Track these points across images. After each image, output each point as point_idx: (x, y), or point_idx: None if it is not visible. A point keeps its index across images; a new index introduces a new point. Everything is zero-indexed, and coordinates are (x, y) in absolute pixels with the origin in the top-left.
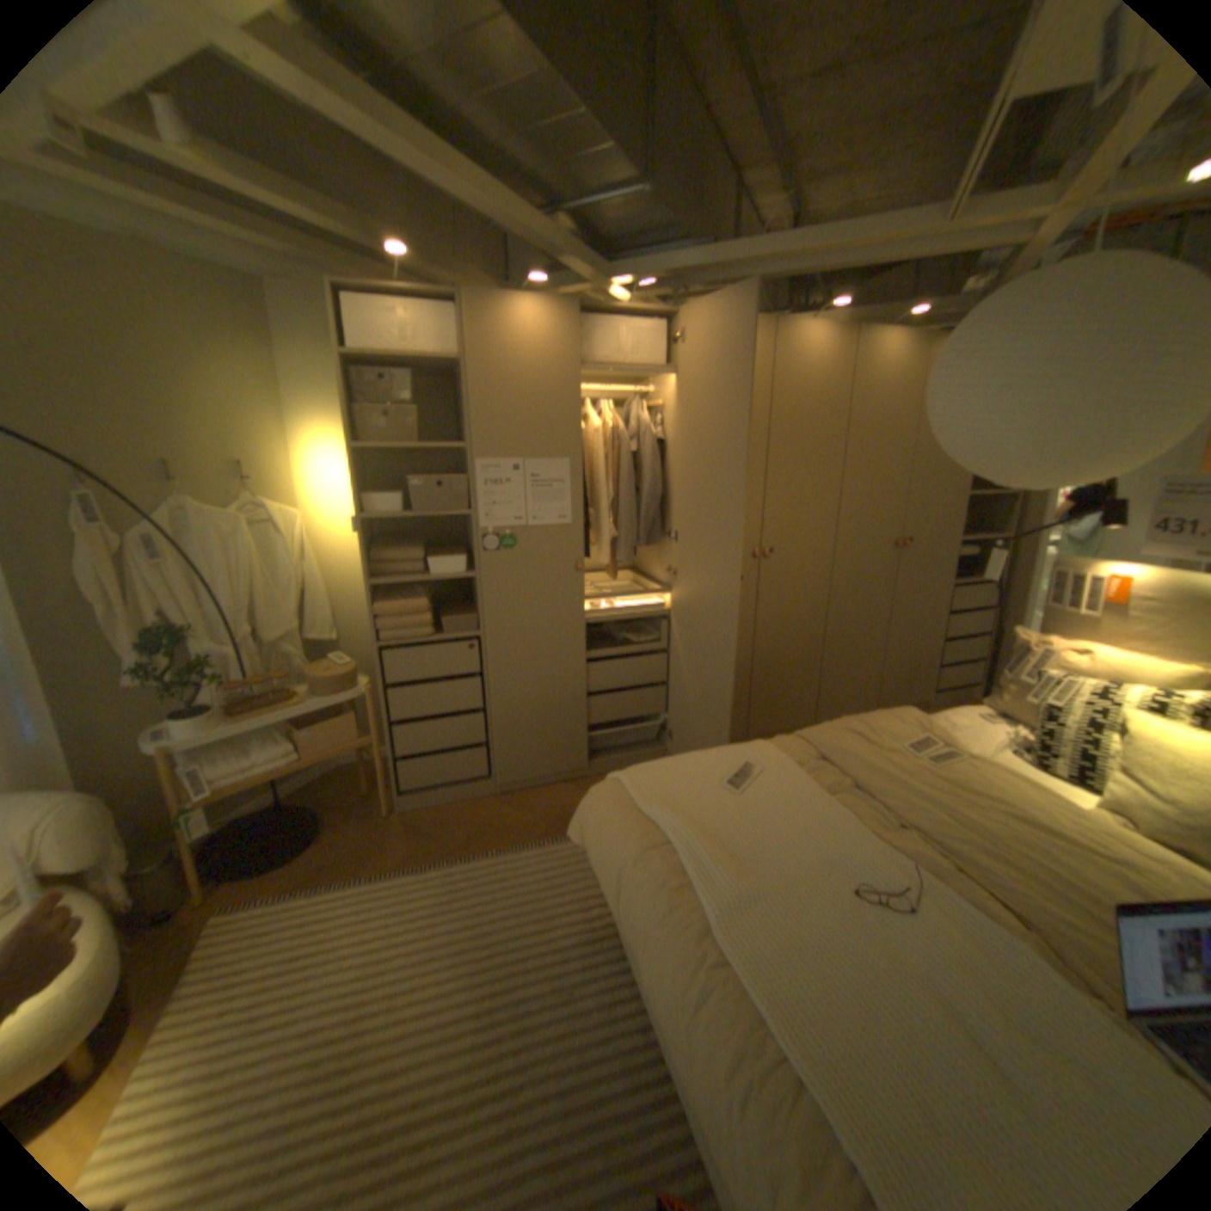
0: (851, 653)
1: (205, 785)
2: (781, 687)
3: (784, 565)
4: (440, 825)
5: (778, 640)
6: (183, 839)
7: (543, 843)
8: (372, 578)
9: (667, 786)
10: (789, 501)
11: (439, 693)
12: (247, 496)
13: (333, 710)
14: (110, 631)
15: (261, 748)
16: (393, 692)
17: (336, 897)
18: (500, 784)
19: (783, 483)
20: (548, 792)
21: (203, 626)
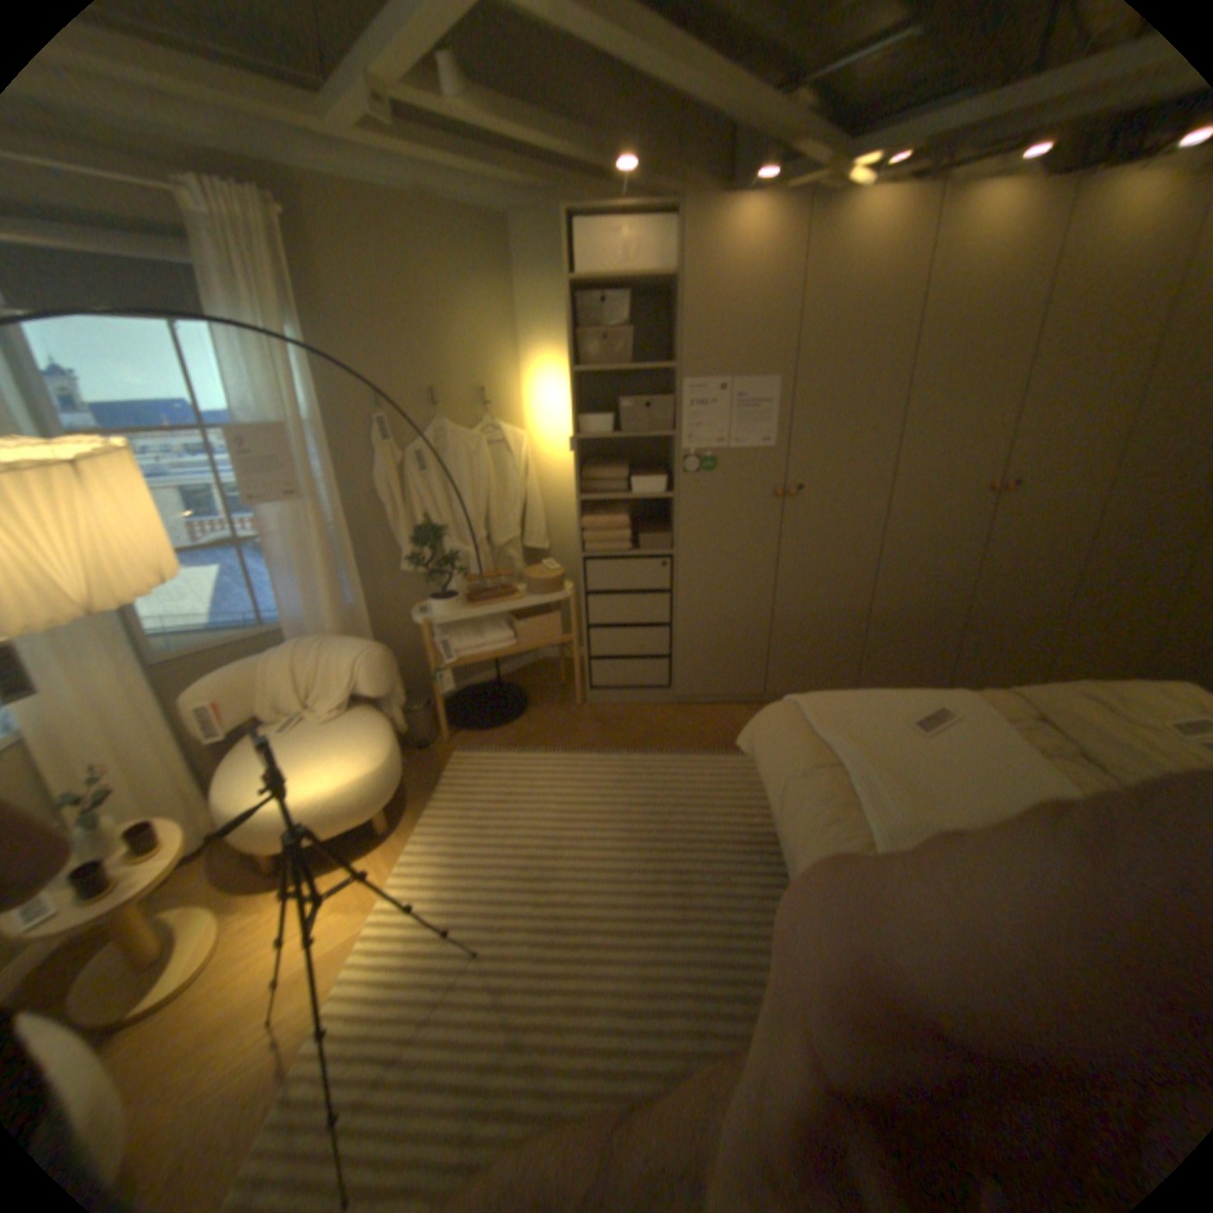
0: (1121, 614)
1: (457, 651)
2: (1011, 642)
3: (1041, 498)
4: (627, 718)
5: (1016, 588)
6: (441, 690)
7: (718, 751)
8: (586, 492)
9: (852, 715)
10: (1063, 419)
11: (635, 603)
12: (492, 416)
13: (548, 606)
14: (399, 525)
15: (495, 629)
16: (596, 596)
17: (544, 755)
18: (683, 693)
19: (1058, 395)
20: (726, 708)
21: (458, 526)
